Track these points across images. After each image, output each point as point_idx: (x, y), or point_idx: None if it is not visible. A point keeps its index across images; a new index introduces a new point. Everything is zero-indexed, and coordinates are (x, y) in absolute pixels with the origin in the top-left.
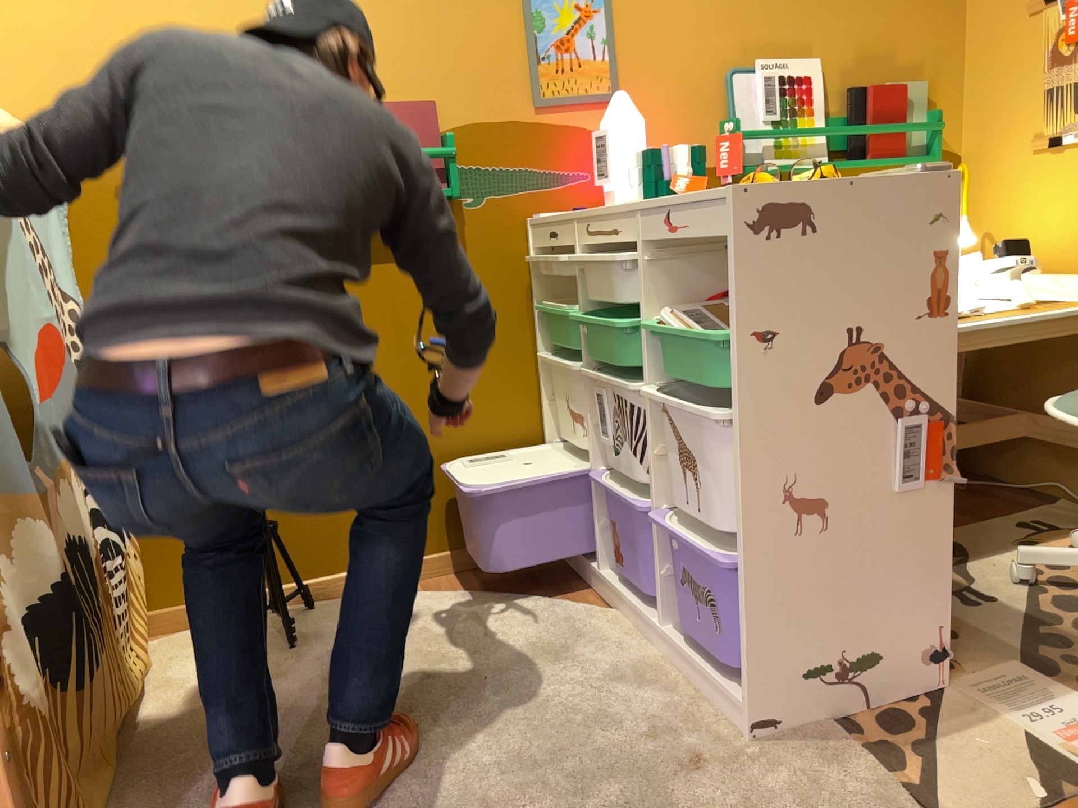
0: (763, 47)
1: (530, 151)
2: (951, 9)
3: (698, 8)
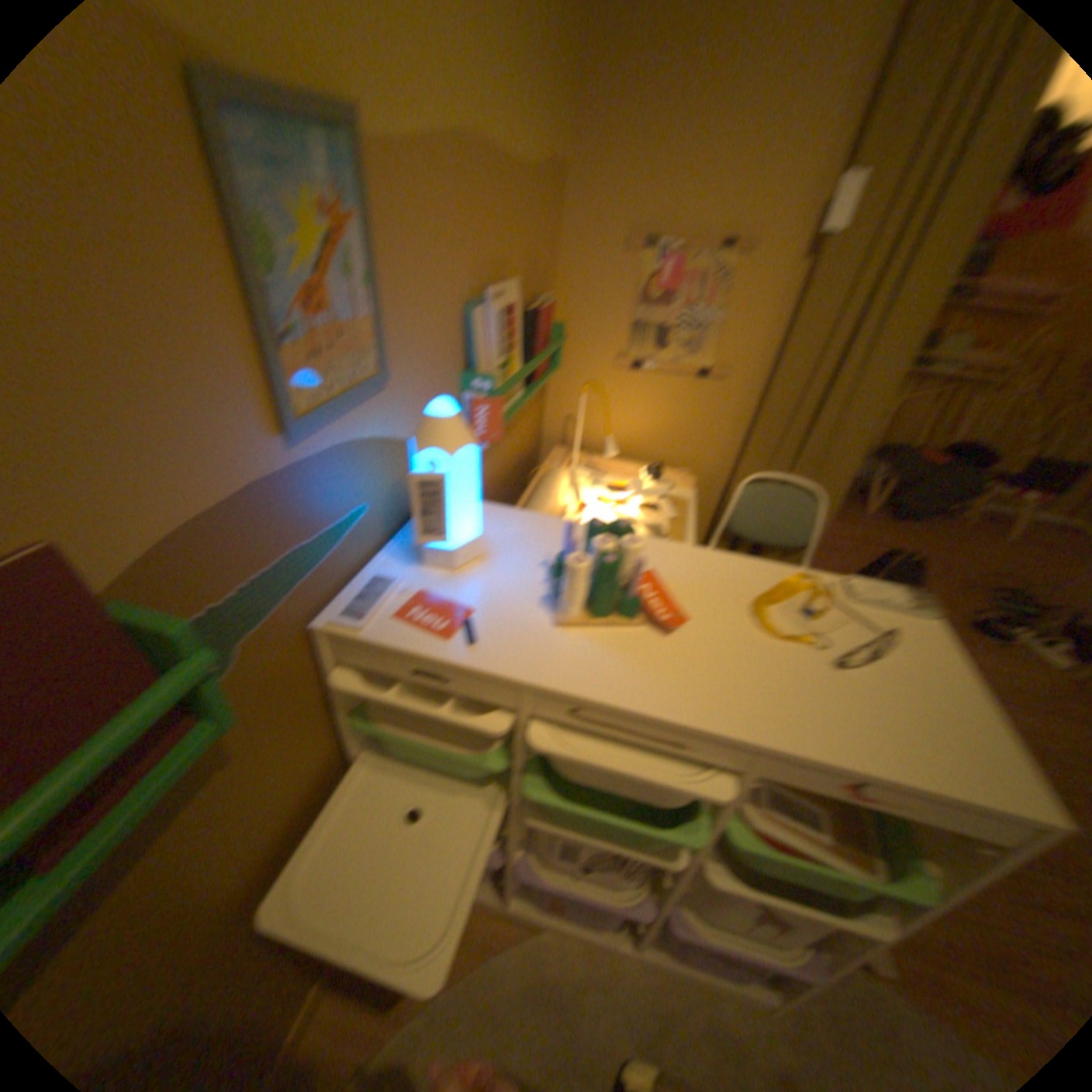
0: (490, 261)
1: (297, 516)
2: (563, 211)
3: (450, 203)
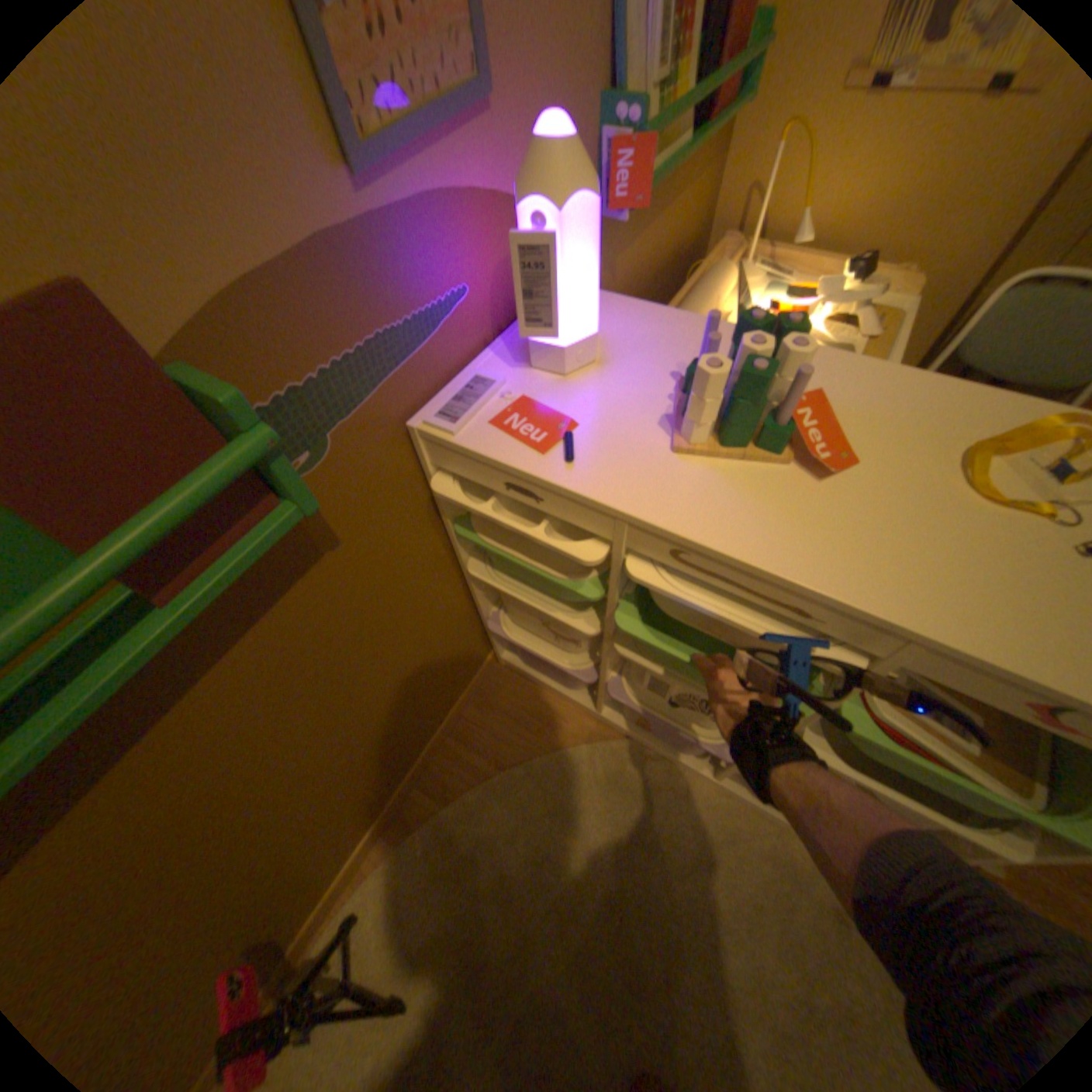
0: None
1: (373, 291)
2: None
3: None
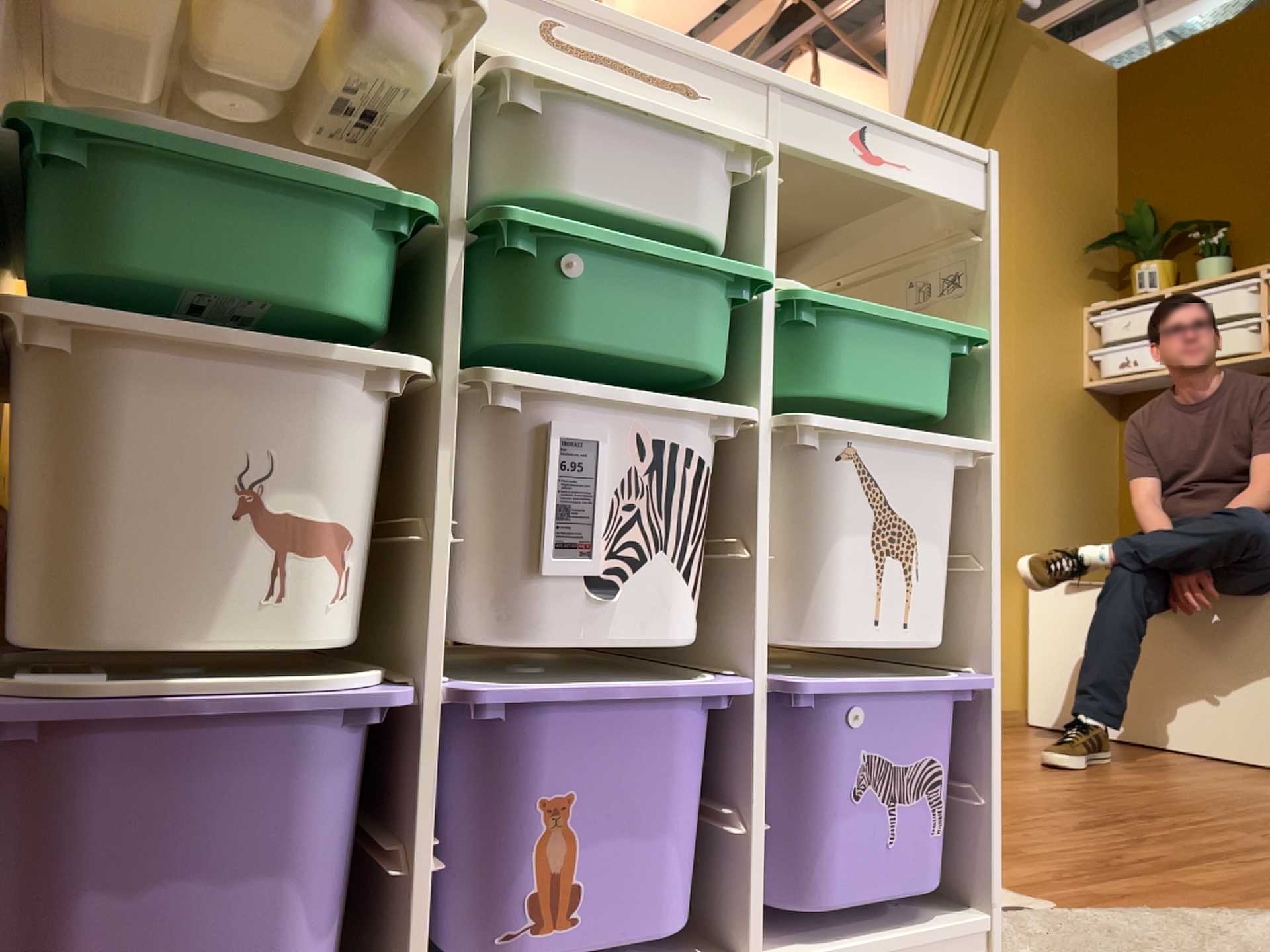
0: None
1: None
2: None
3: None
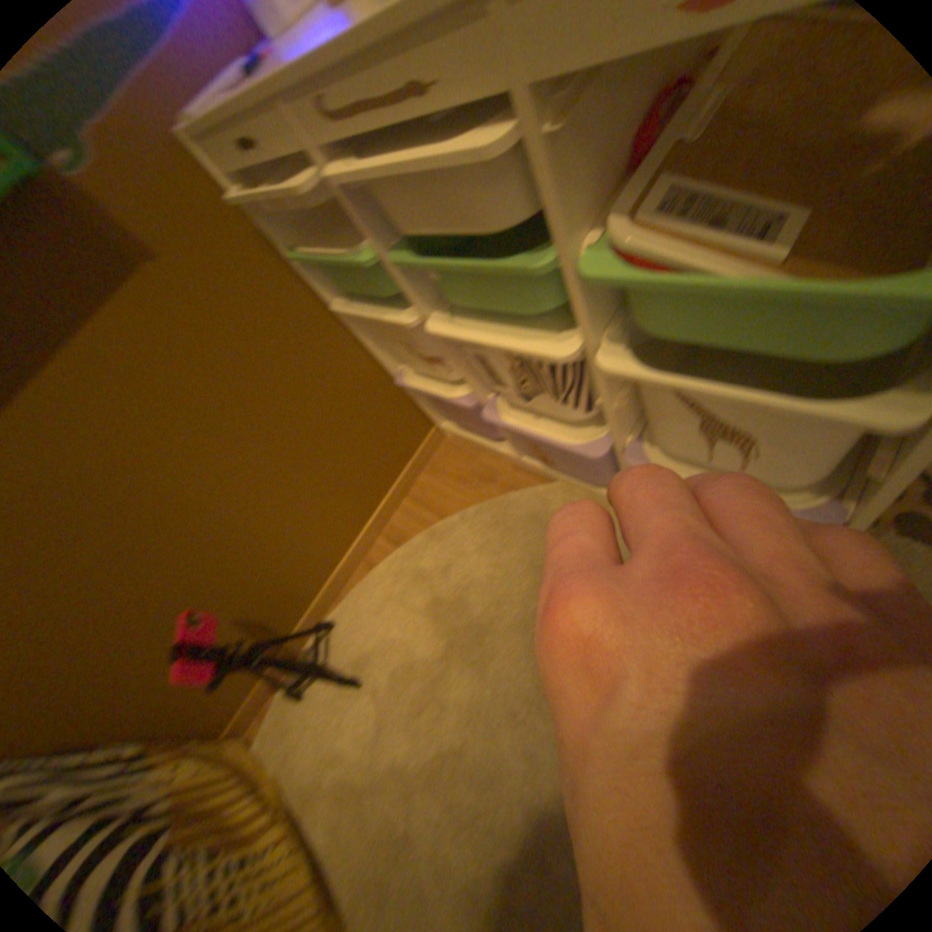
0: None
1: None
2: None
3: None
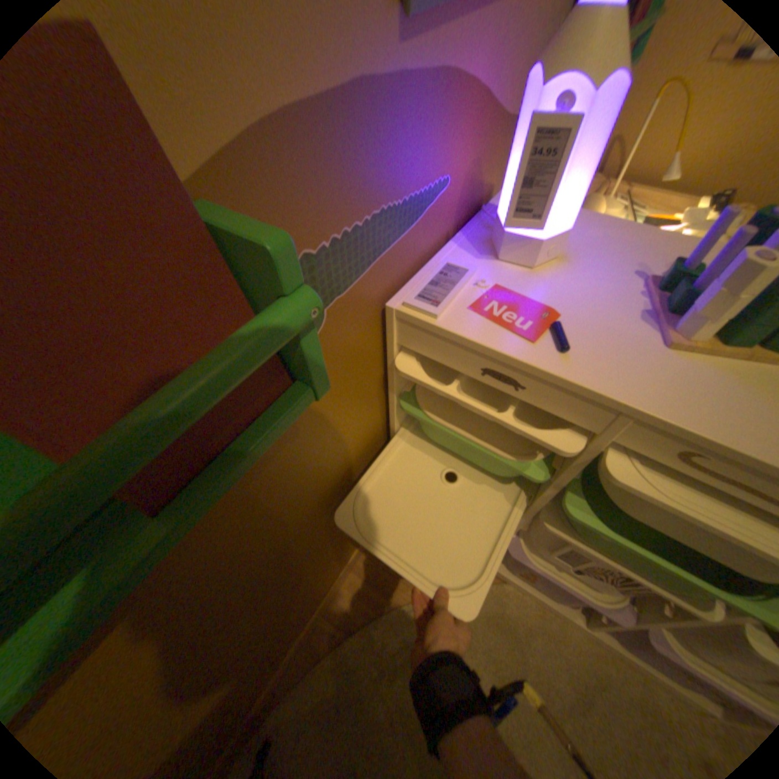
0: None
1: (390, 160)
2: None
3: None
